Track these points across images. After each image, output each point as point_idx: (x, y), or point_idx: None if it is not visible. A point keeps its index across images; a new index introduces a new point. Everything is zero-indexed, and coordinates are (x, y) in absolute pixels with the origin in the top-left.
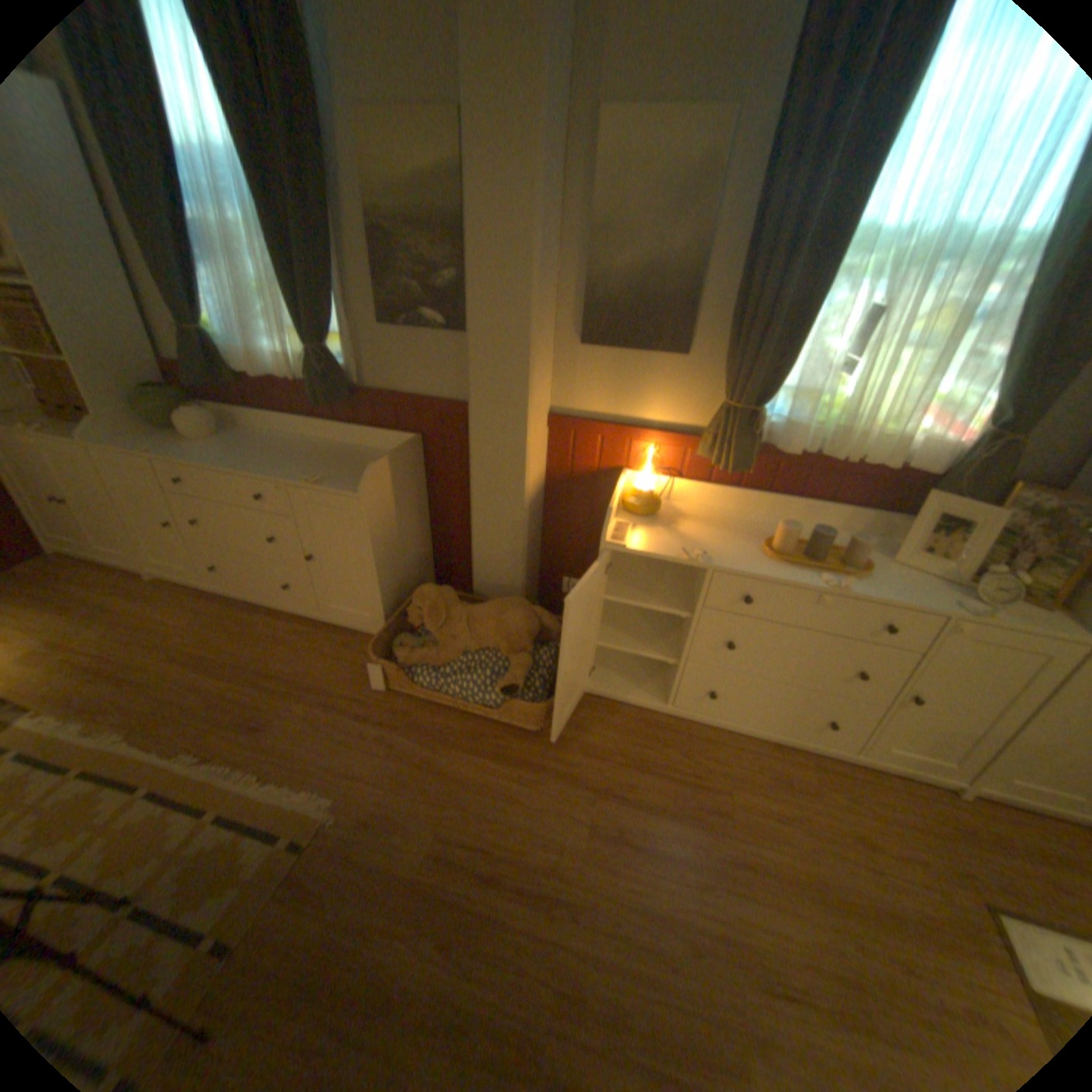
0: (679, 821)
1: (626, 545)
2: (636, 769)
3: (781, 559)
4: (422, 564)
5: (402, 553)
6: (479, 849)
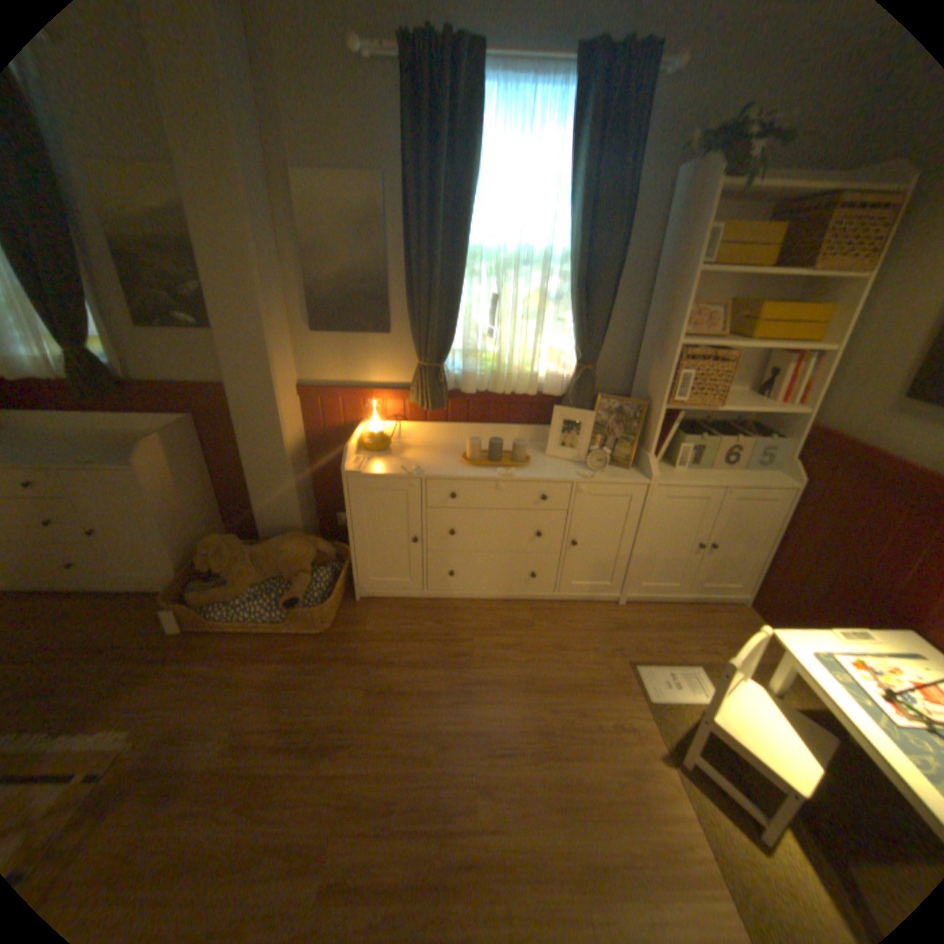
0: (433, 667)
1: (361, 471)
2: (401, 641)
3: (471, 464)
4: (209, 523)
5: (186, 515)
6: (270, 730)
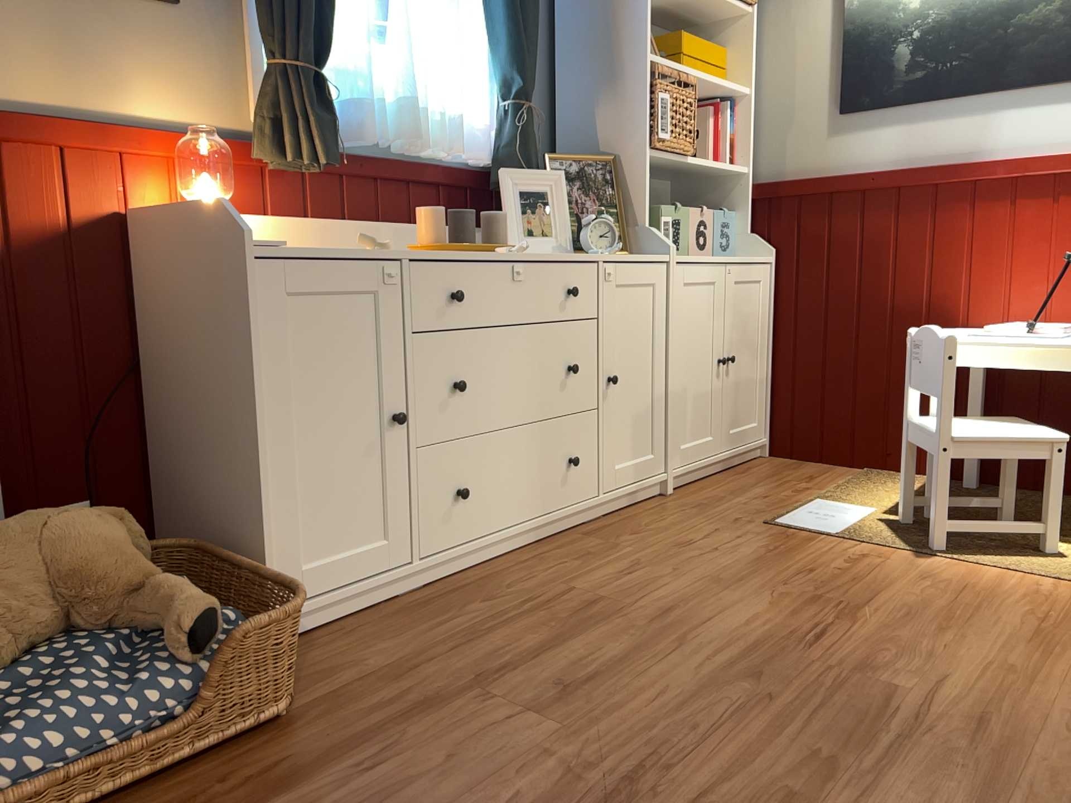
0: (576, 633)
1: (282, 243)
2: (467, 640)
3: (449, 244)
4: None
5: None
6: None
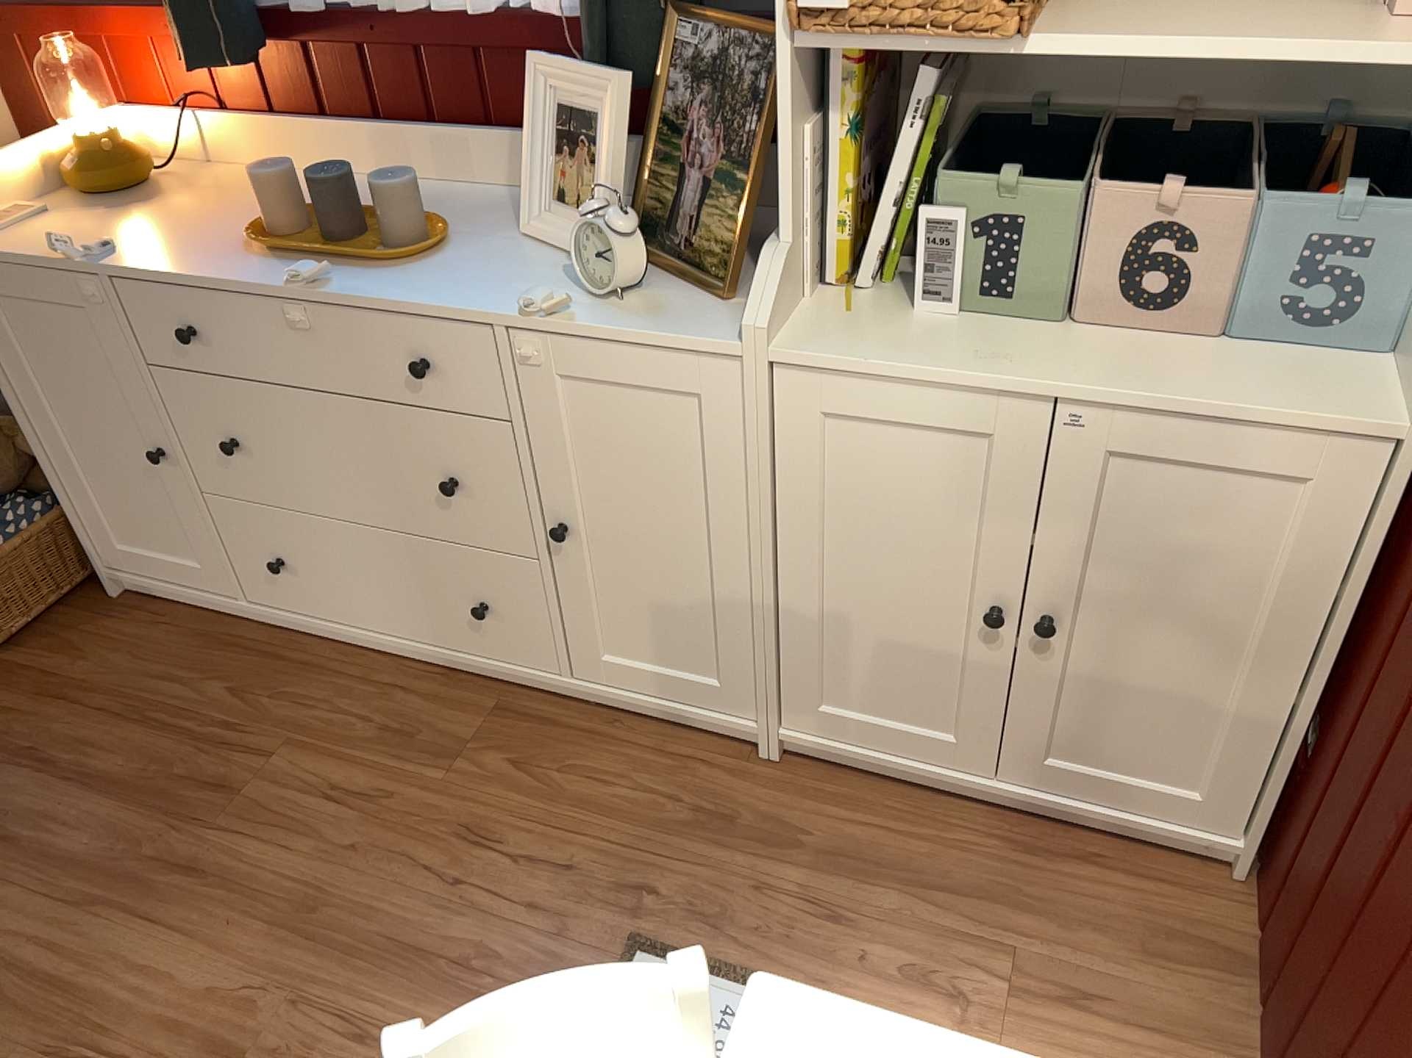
0: (131, 795)
1: None
2: (124, 712)
3: (250, 241)
4: None
5: None
6: None
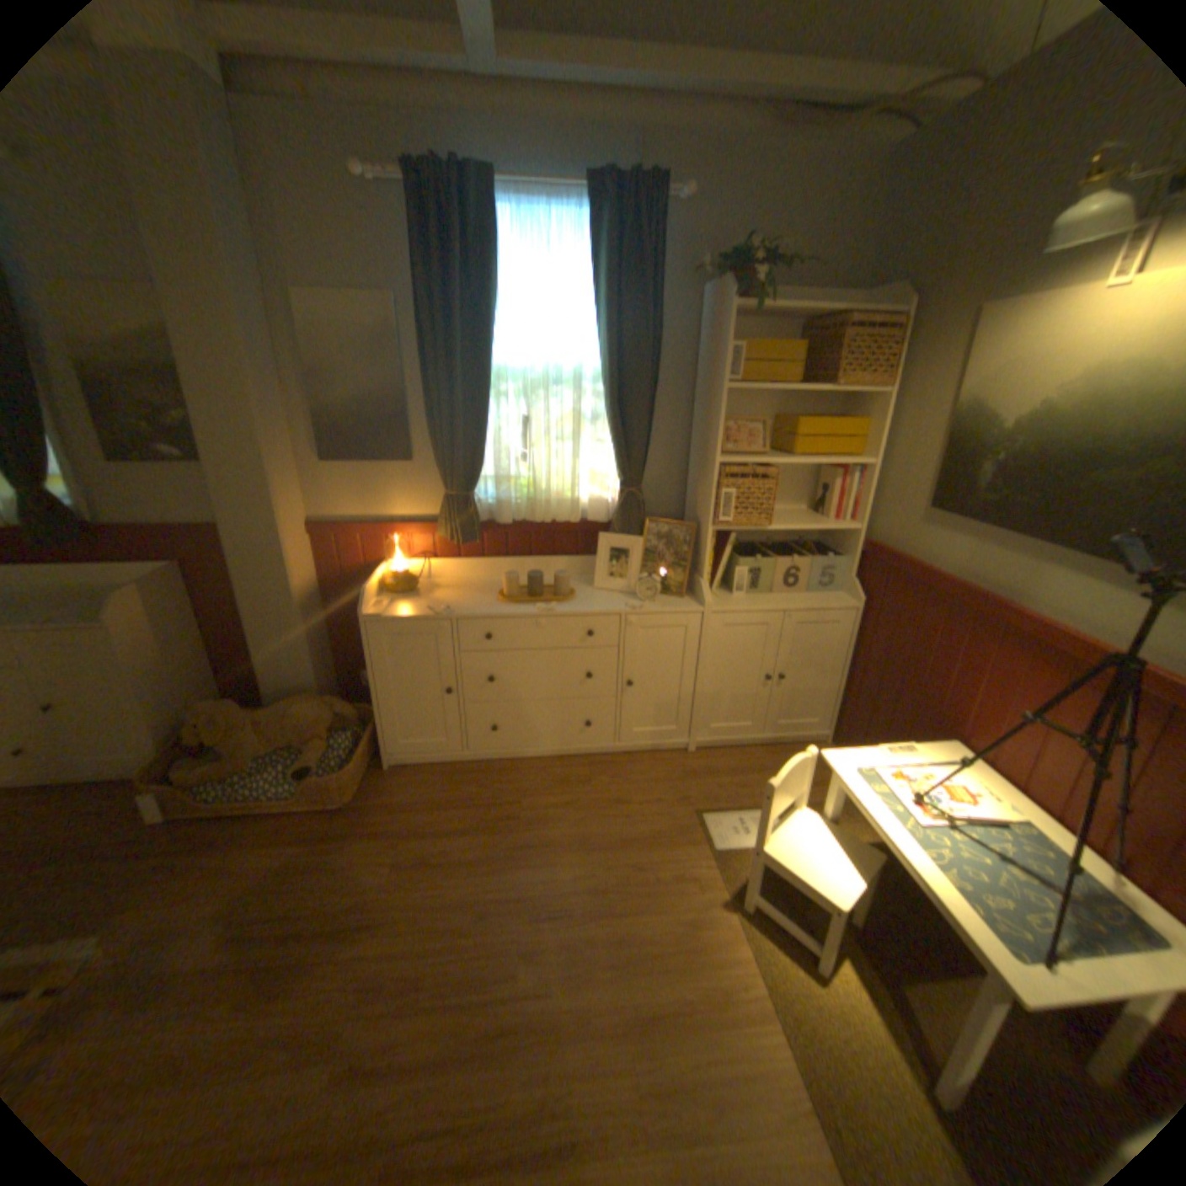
0: (472, 835)
1: (381, 615)
2: (437, 809)
3: (508, 601)
4: (201, 693)
5: (171, 682)
6: (277, 919)
